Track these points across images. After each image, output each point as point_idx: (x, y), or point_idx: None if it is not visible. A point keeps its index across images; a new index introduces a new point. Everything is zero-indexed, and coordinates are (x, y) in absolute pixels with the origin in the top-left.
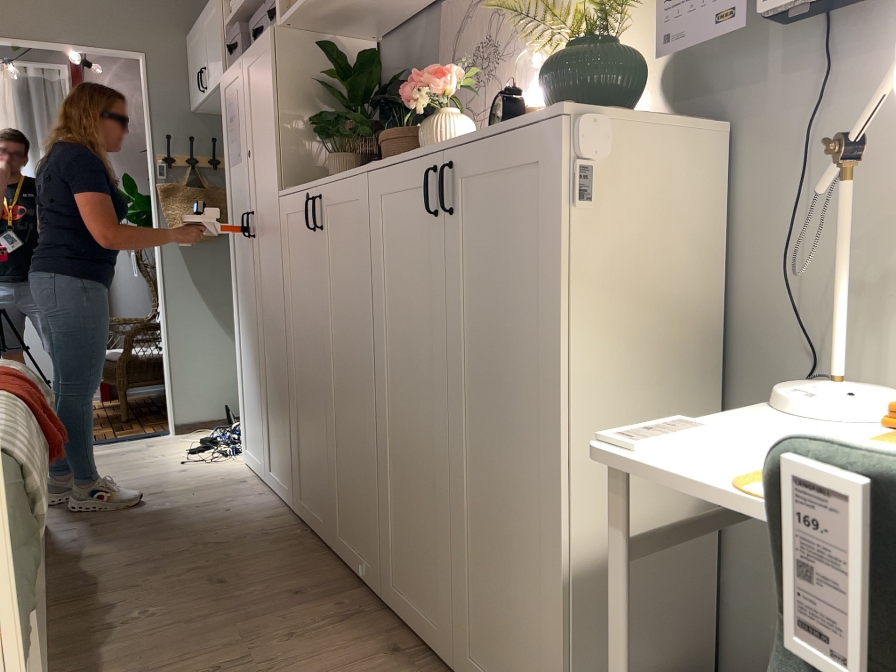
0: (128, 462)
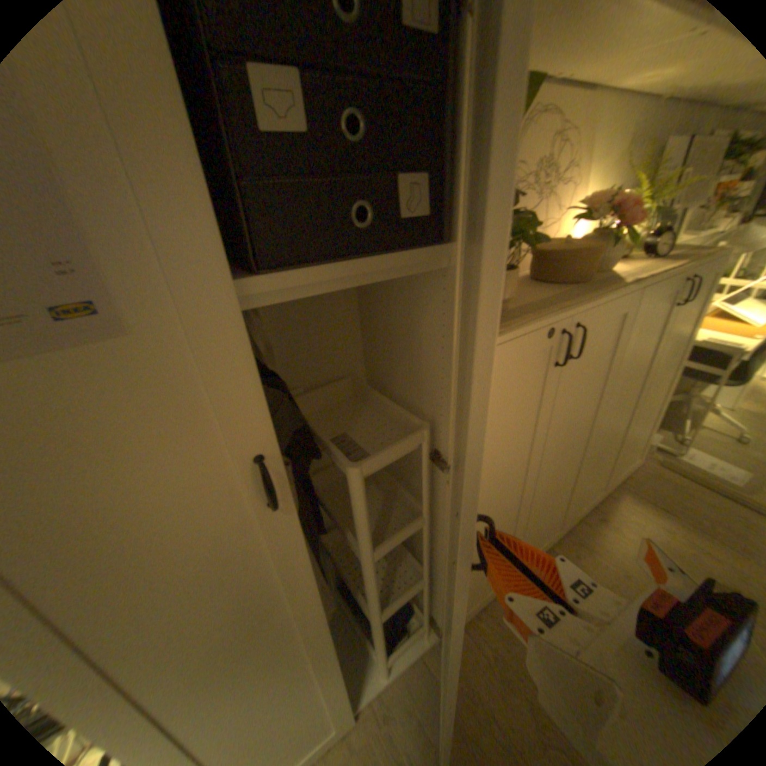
0: None
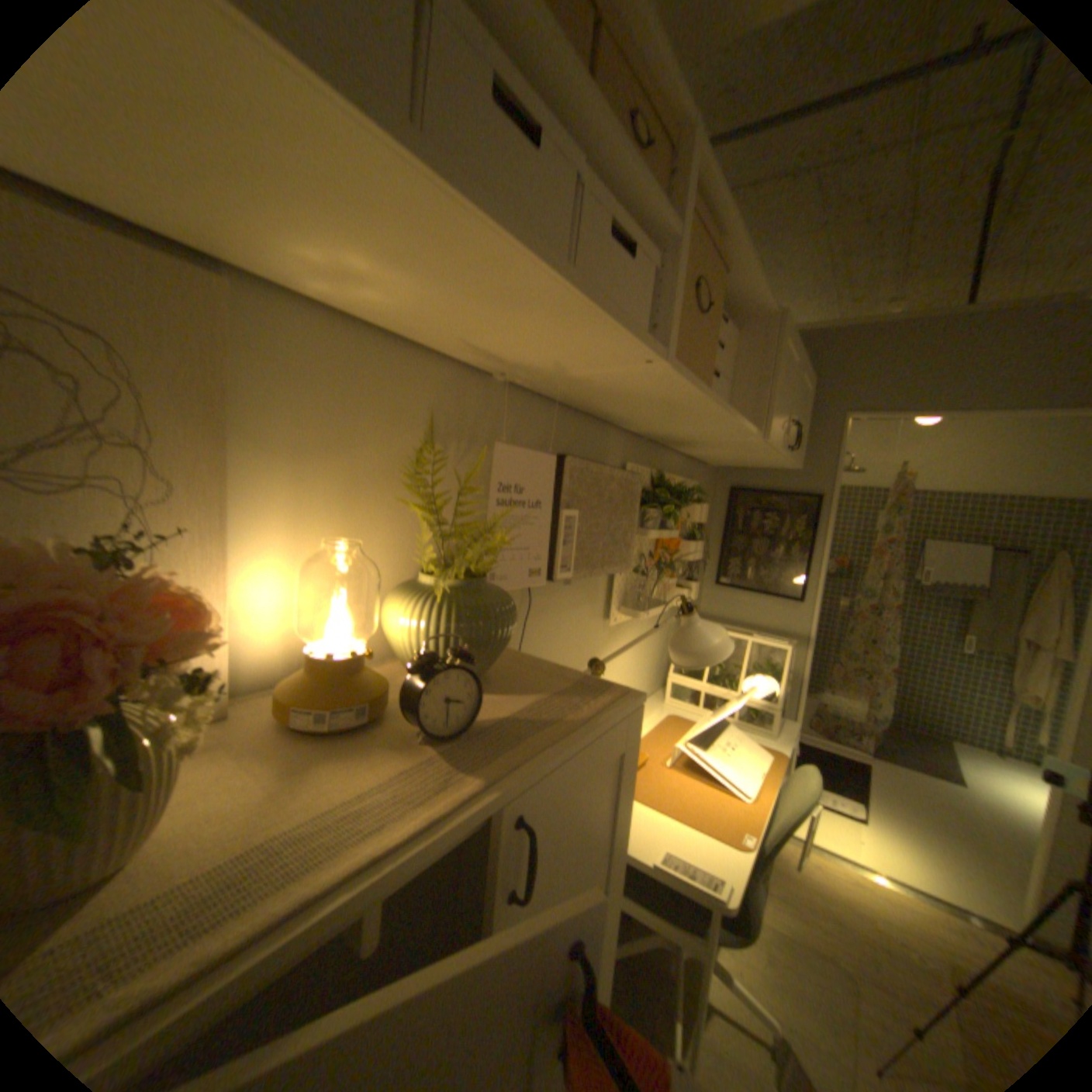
0: None
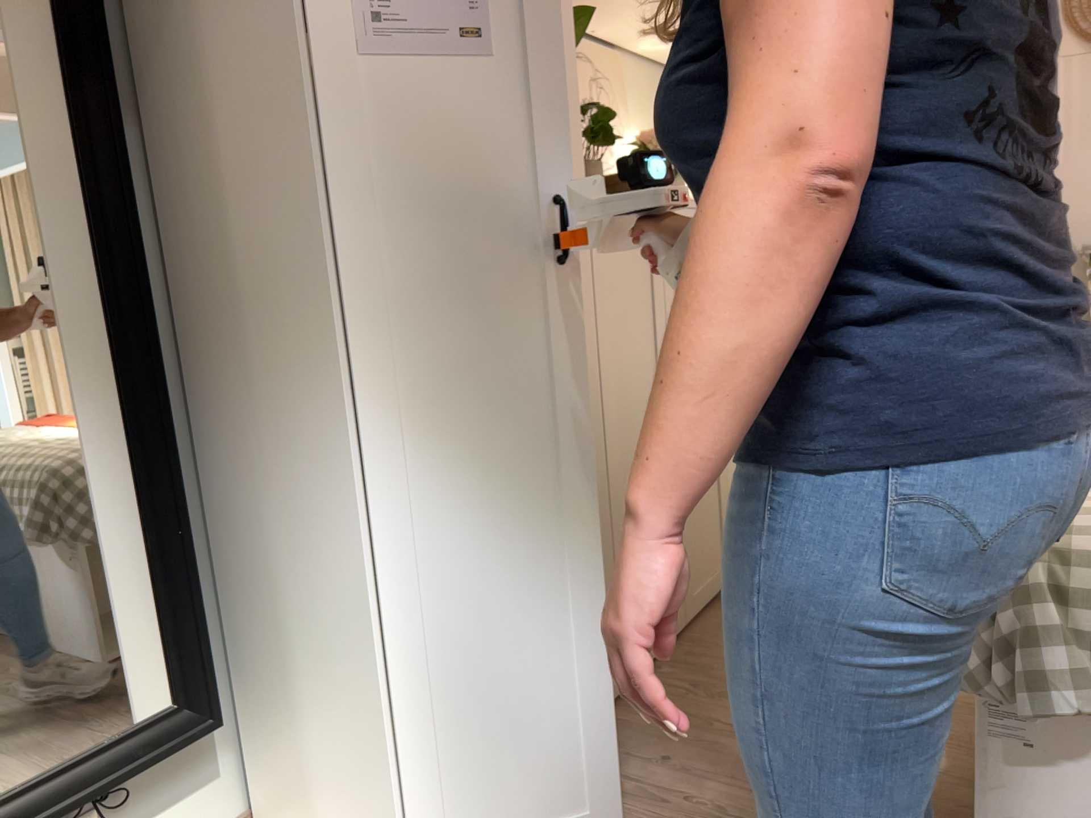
0: None
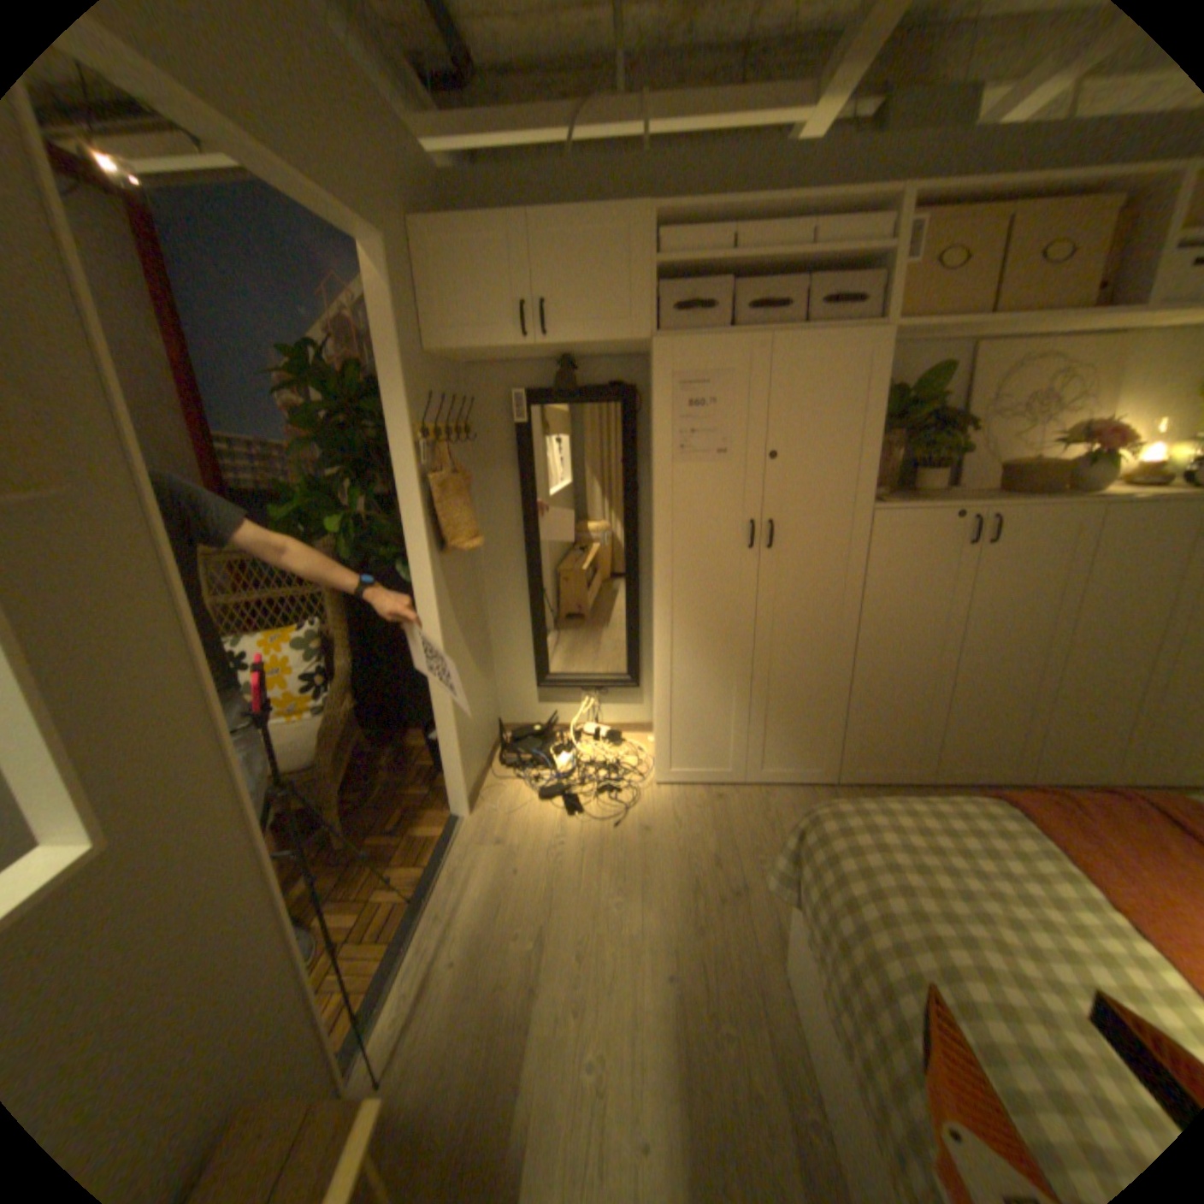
0: (559, 870)
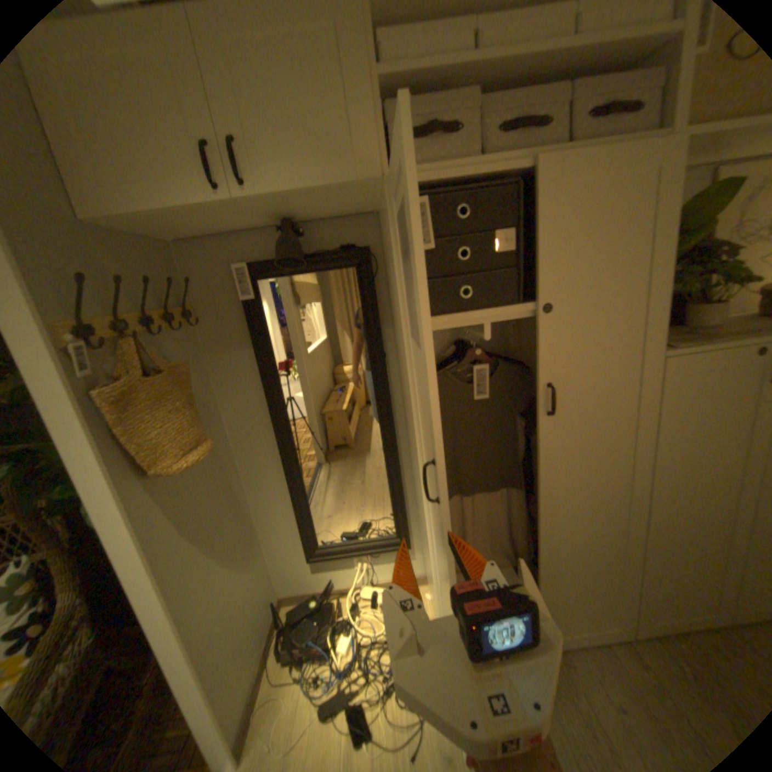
0: None
